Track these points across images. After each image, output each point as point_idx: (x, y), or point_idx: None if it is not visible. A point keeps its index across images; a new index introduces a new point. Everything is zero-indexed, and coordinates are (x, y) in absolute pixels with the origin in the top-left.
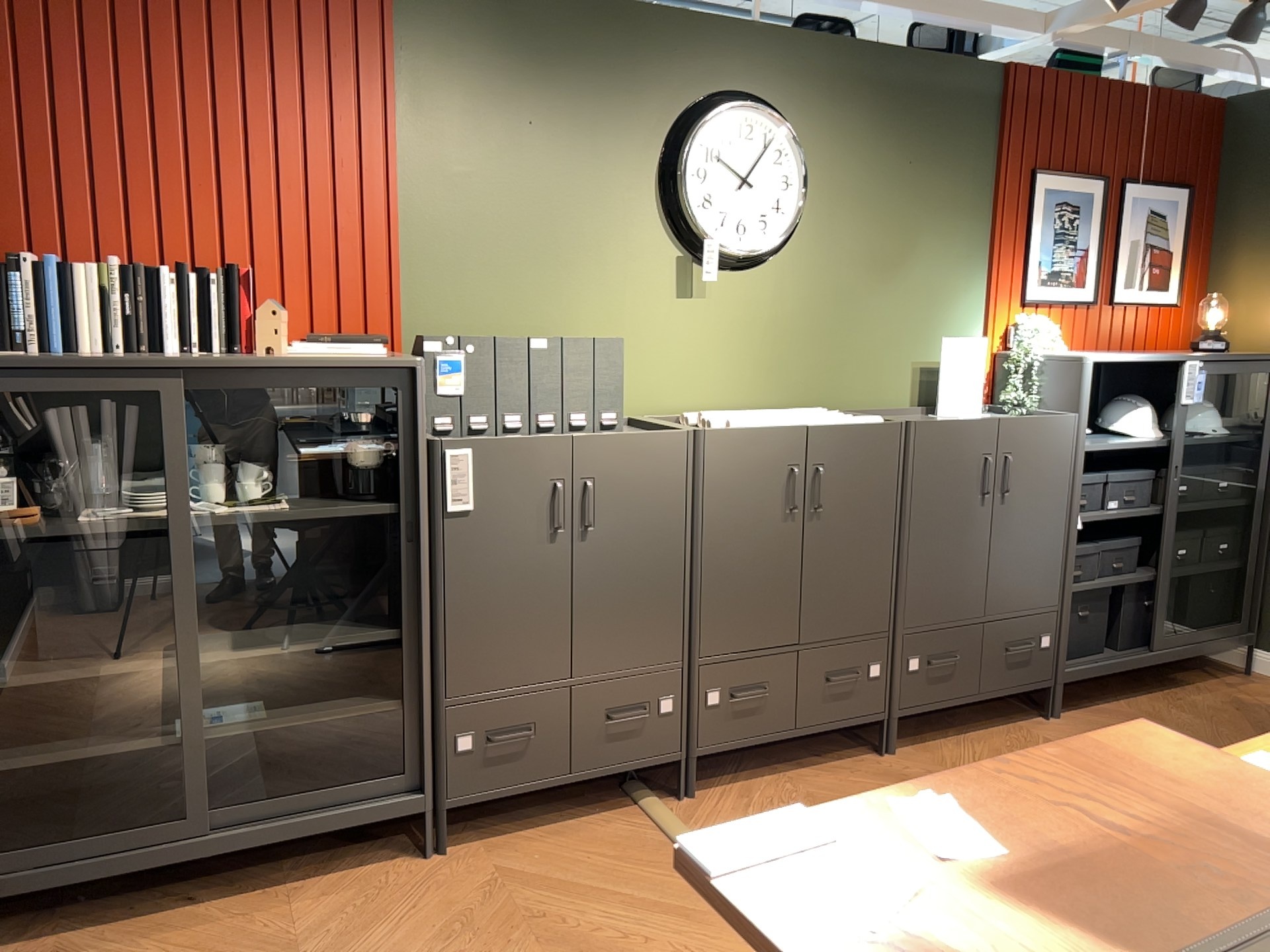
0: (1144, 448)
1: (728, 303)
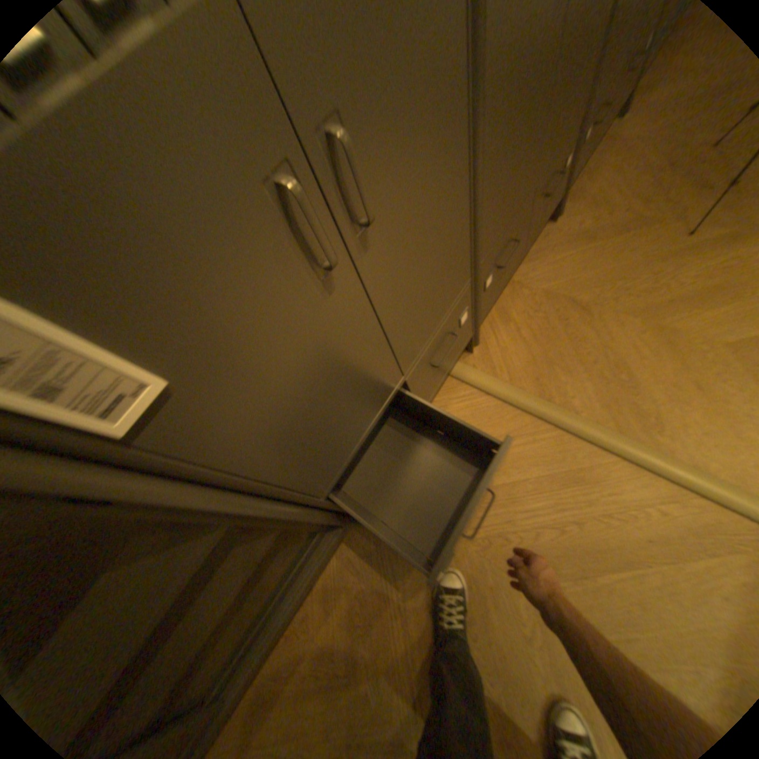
0: None
1: None
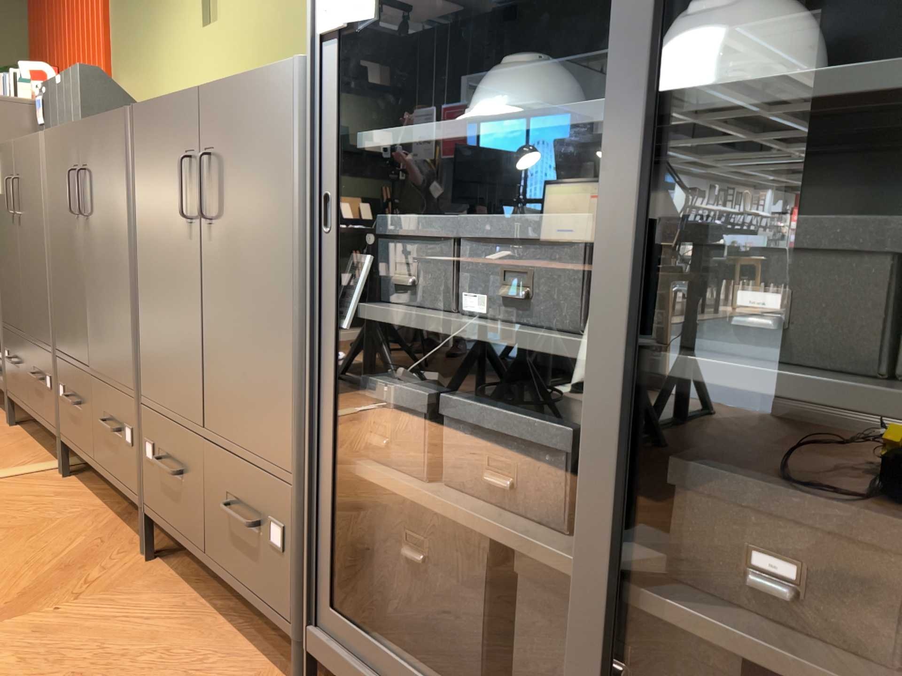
0: (530, 129)
1: (229, 23)
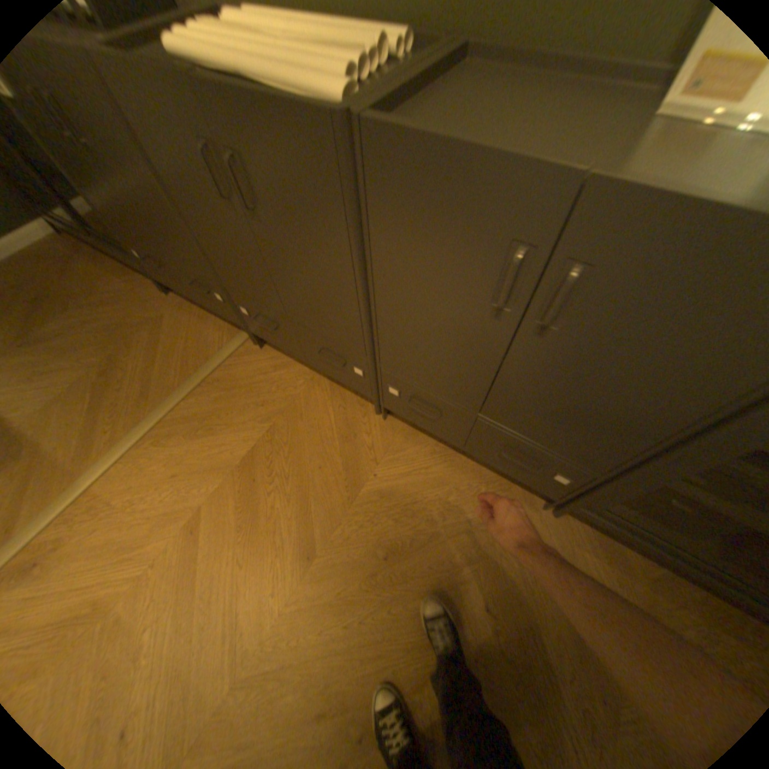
0: None
1: None
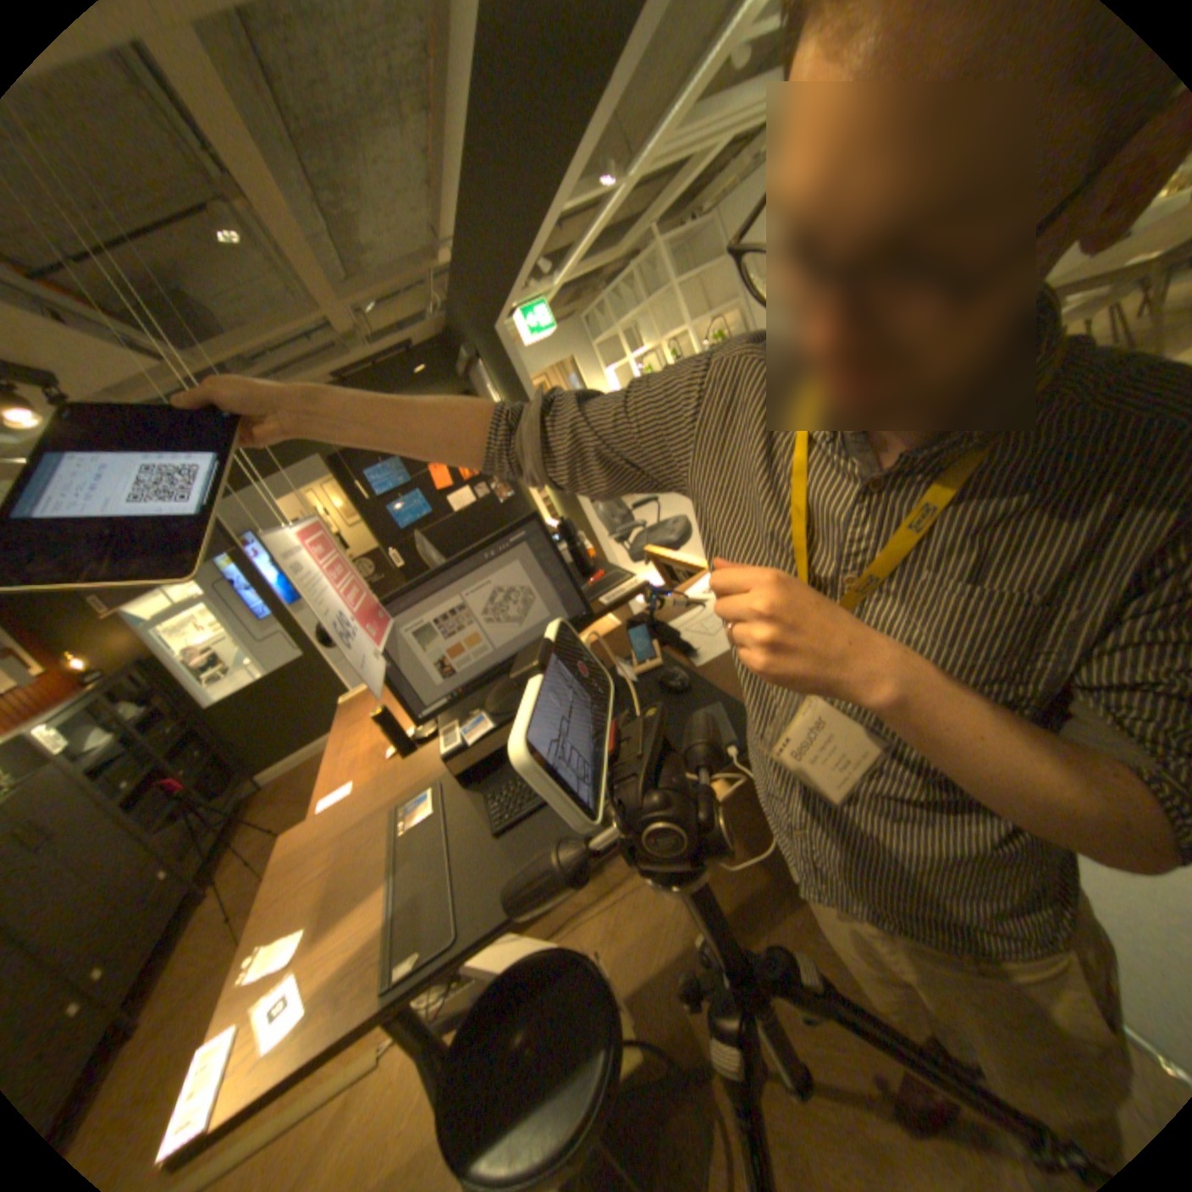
0: (109, 747)
1: None
